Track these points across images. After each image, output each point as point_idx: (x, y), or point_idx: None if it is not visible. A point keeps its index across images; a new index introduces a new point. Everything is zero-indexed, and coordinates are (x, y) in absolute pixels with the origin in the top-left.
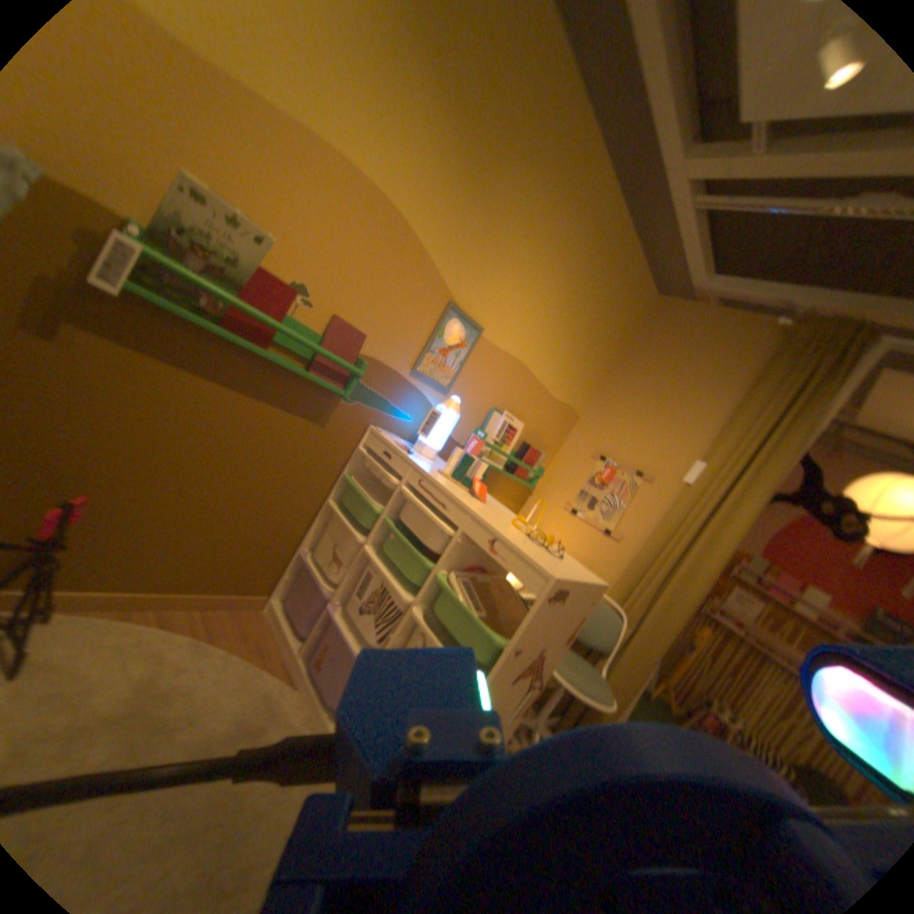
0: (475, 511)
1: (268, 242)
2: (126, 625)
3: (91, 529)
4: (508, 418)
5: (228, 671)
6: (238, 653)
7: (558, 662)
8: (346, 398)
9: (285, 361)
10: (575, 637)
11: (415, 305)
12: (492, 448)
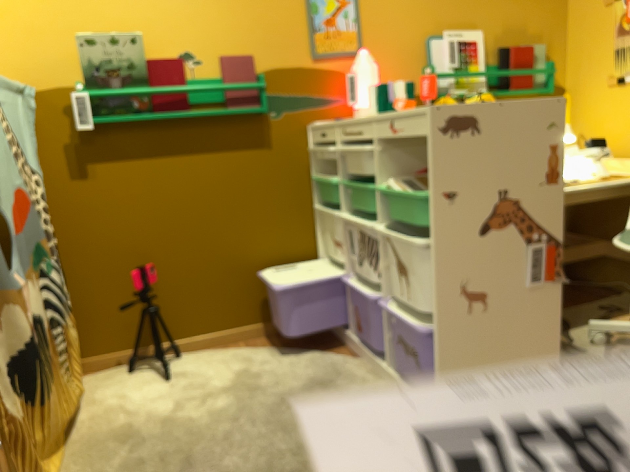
0: (377, 115)
1: (145, 38)
2: (222, 349)
3: (167, 286)
4: (451, 34)
5: (295, 356)
6: (304, 348)
7: (549, 206)
8: (270, 112)
9: (207, 110)
10: (549, 170)
11: (274, 1)
12: (449, 74)
